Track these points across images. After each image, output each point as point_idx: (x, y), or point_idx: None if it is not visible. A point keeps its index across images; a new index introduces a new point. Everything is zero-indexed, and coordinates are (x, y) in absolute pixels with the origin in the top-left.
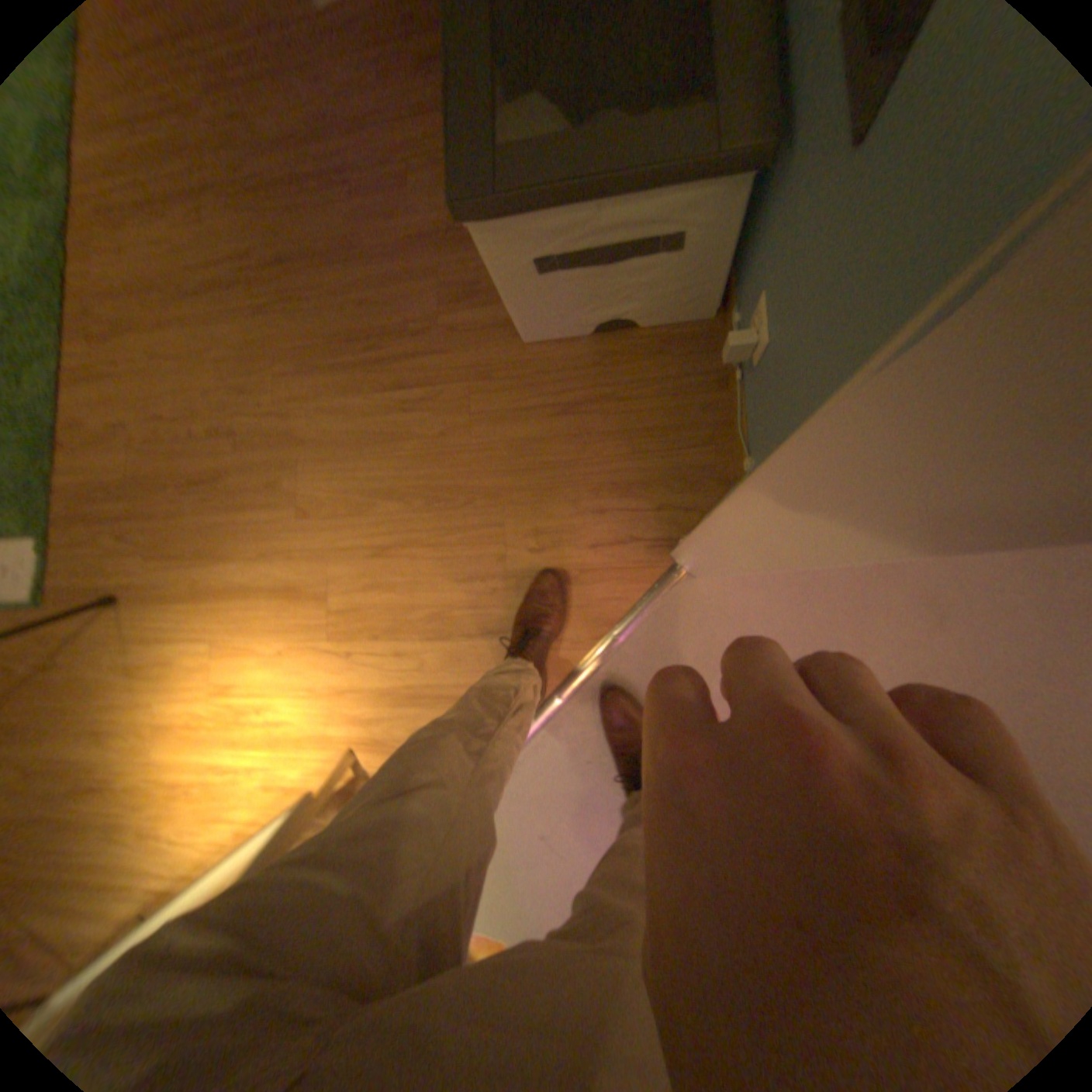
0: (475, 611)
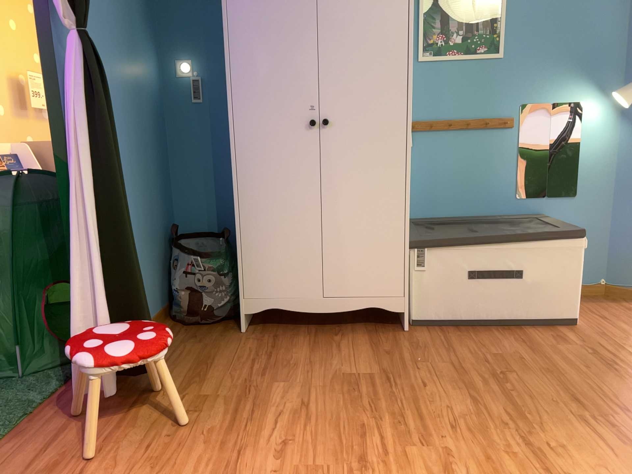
0: None
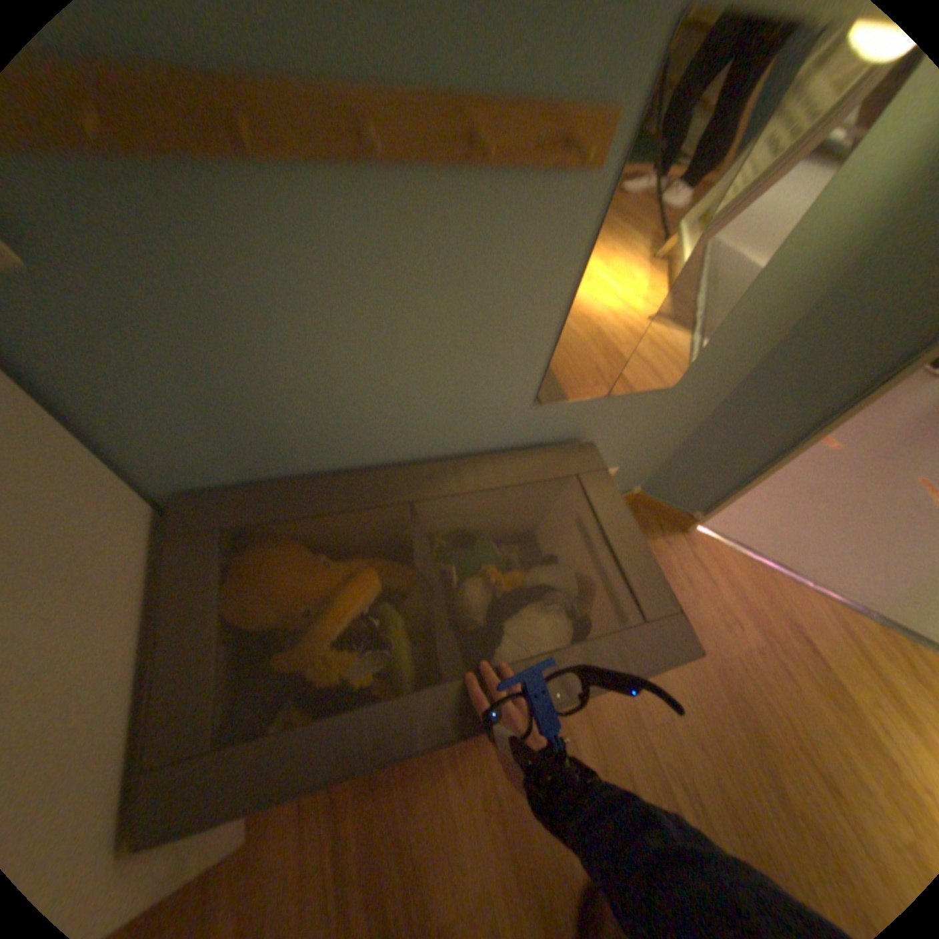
0: (803, 664)
